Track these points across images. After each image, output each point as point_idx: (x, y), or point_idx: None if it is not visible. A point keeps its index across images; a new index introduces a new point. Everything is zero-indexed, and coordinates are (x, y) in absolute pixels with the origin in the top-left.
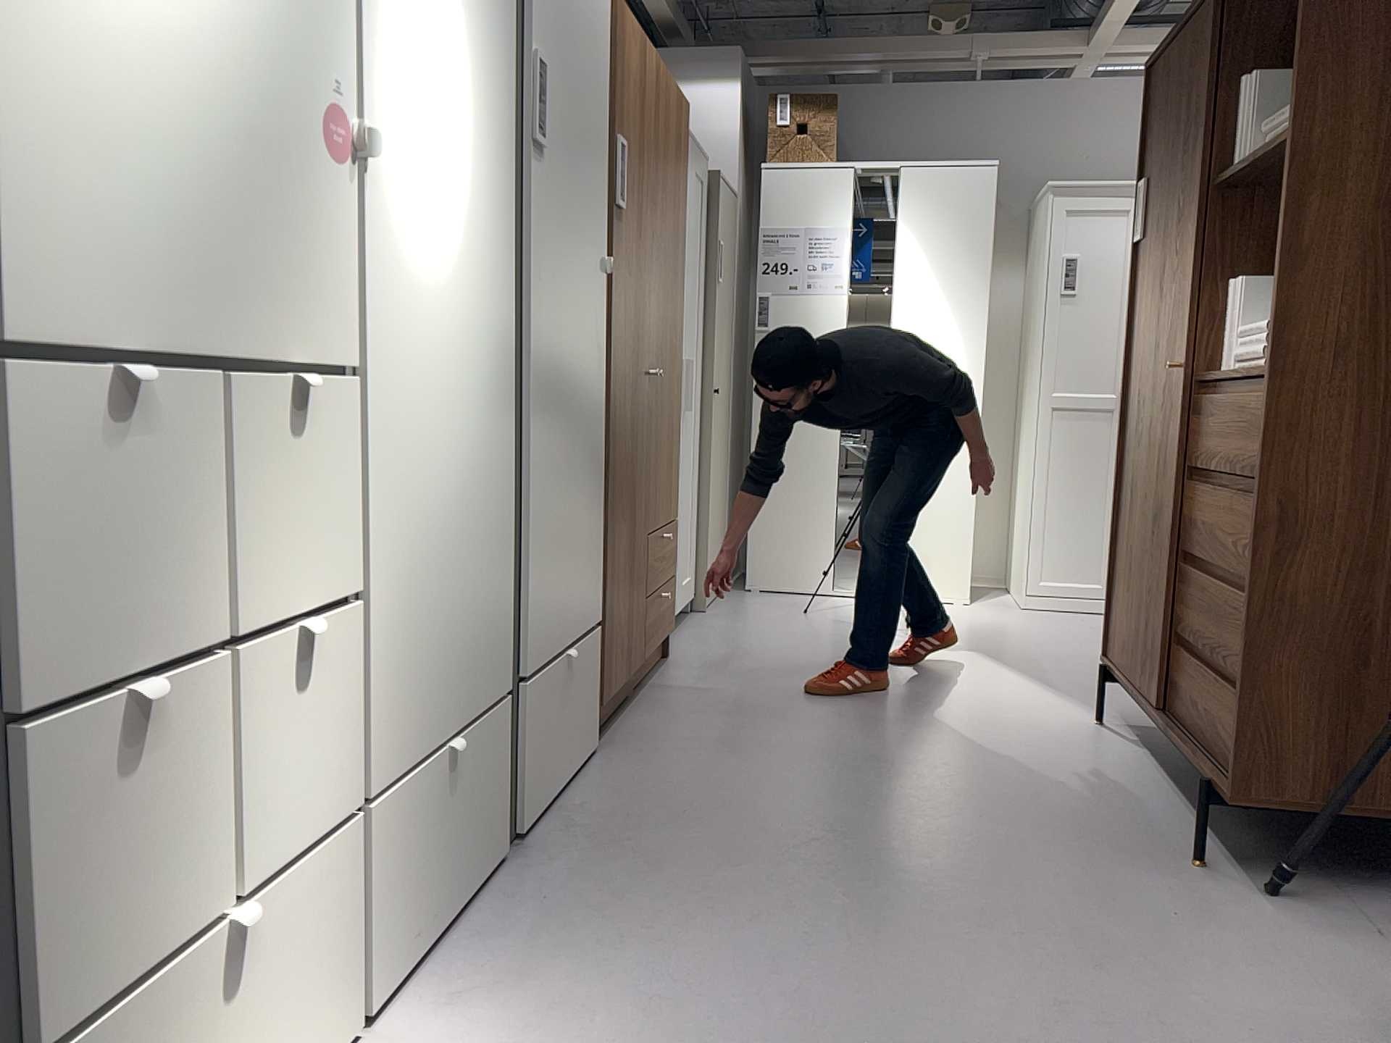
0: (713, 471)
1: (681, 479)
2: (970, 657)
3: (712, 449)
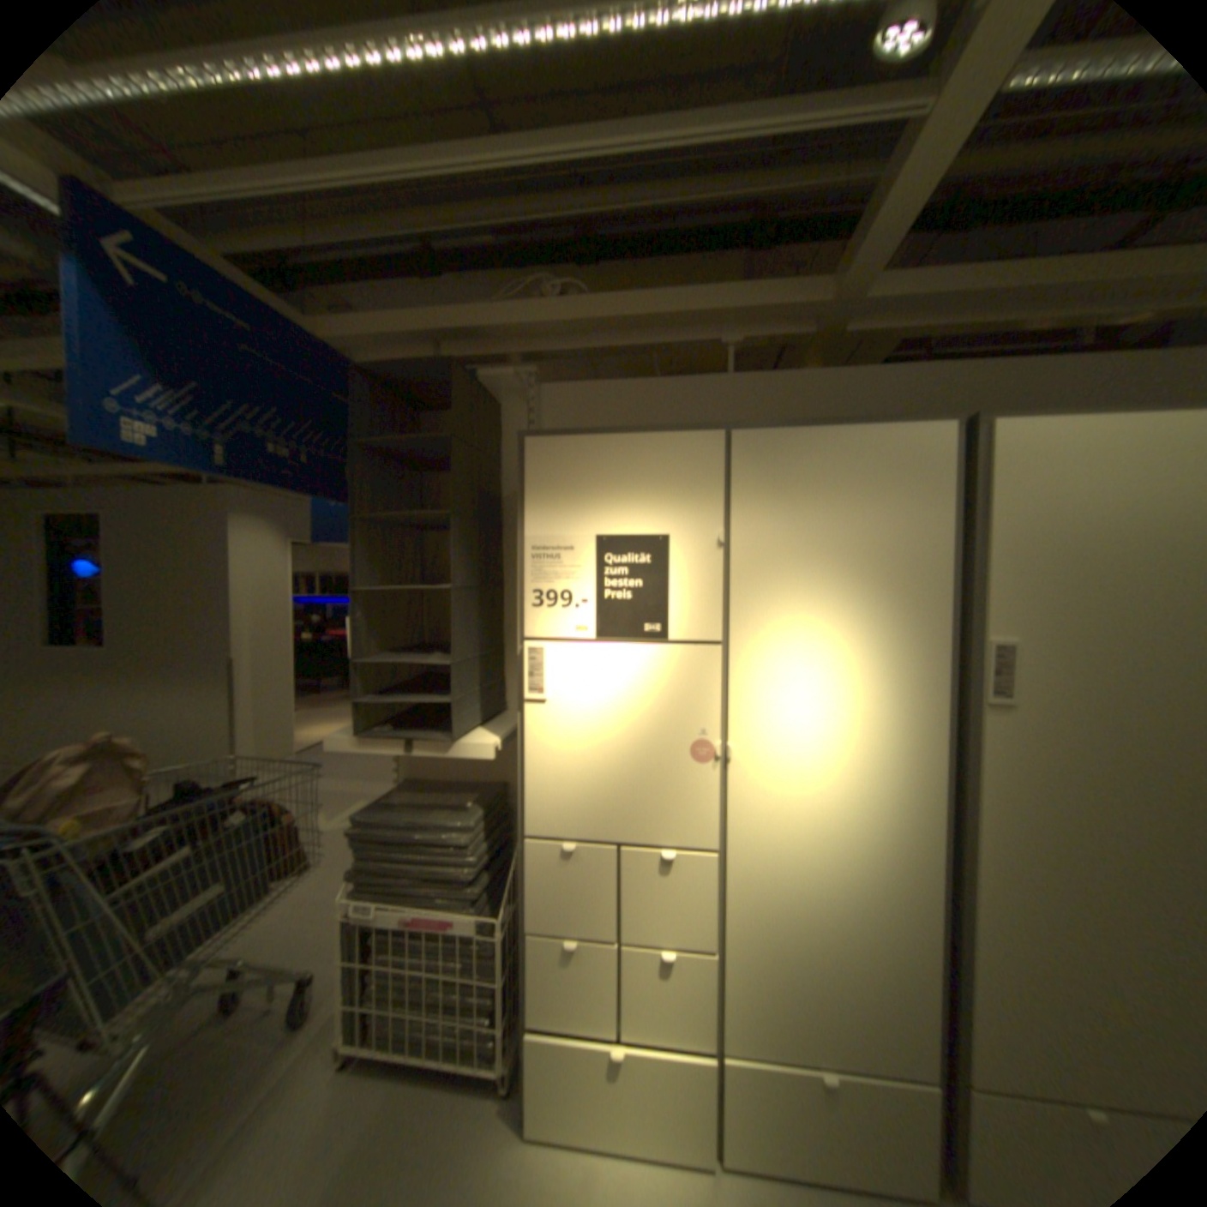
0: None
1: None
2: None
3: None
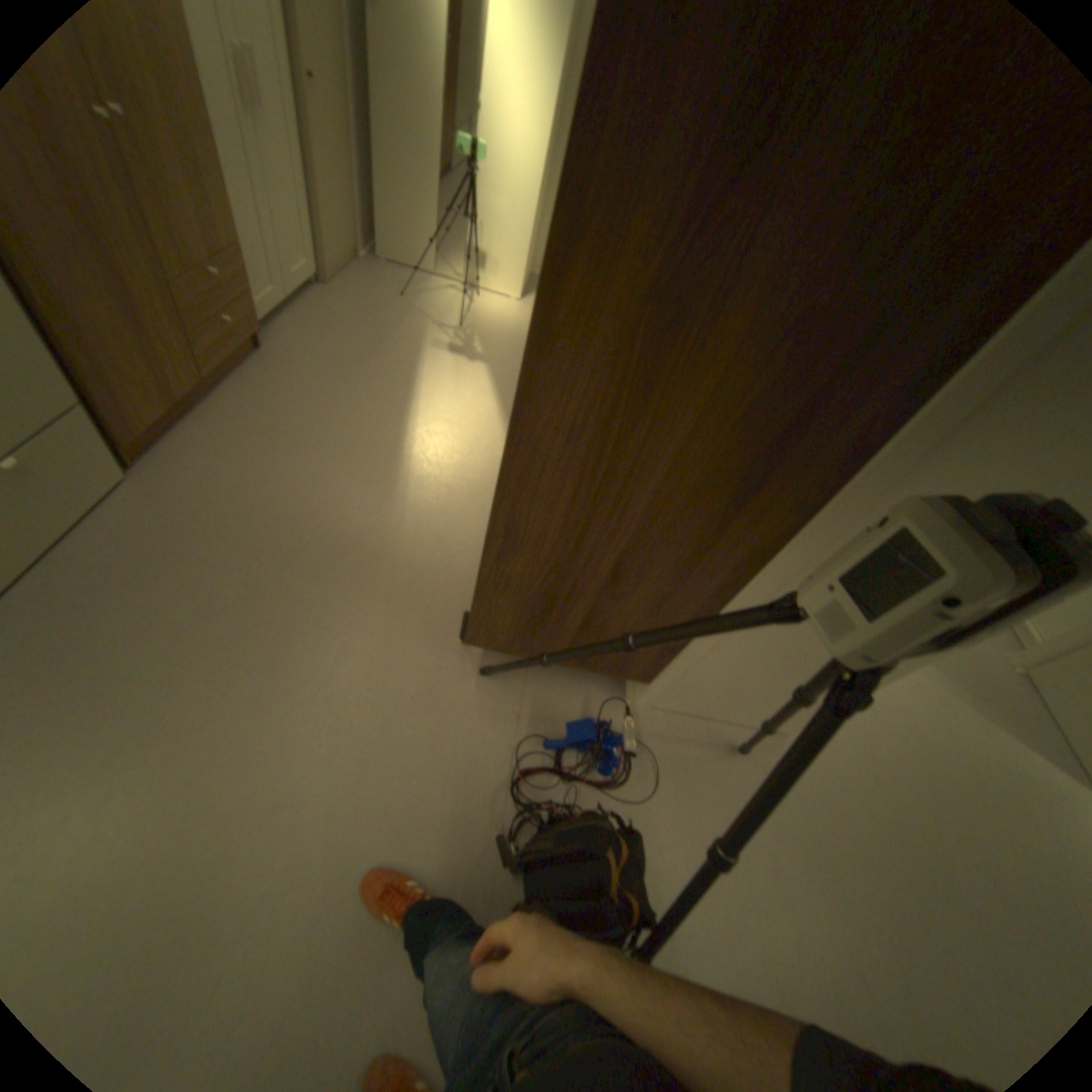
0: (321, 167)
1: (268, 186)
2: (479, 371)
3: (315, 145)
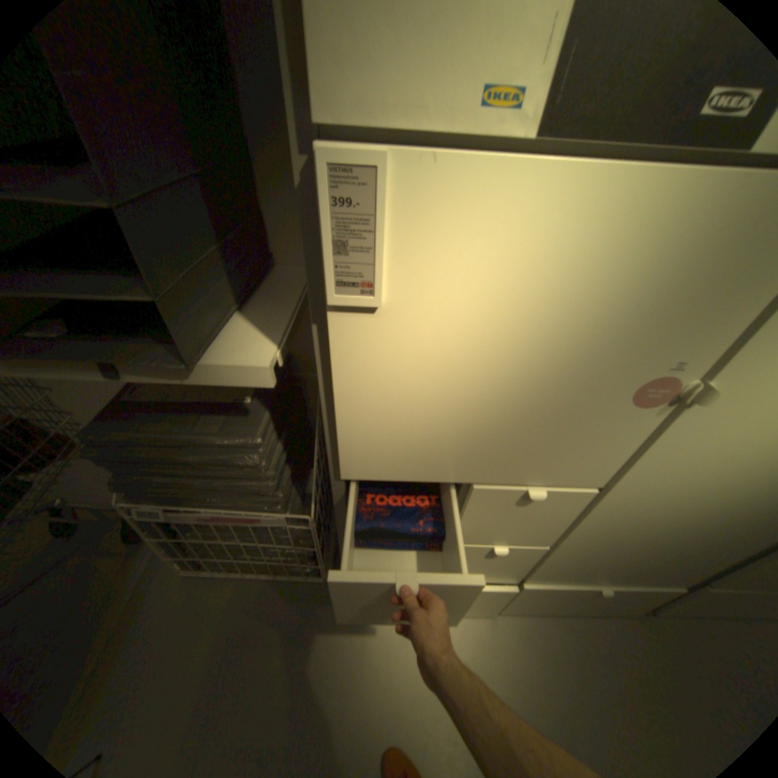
0: None
1: None
2: None
3: None
